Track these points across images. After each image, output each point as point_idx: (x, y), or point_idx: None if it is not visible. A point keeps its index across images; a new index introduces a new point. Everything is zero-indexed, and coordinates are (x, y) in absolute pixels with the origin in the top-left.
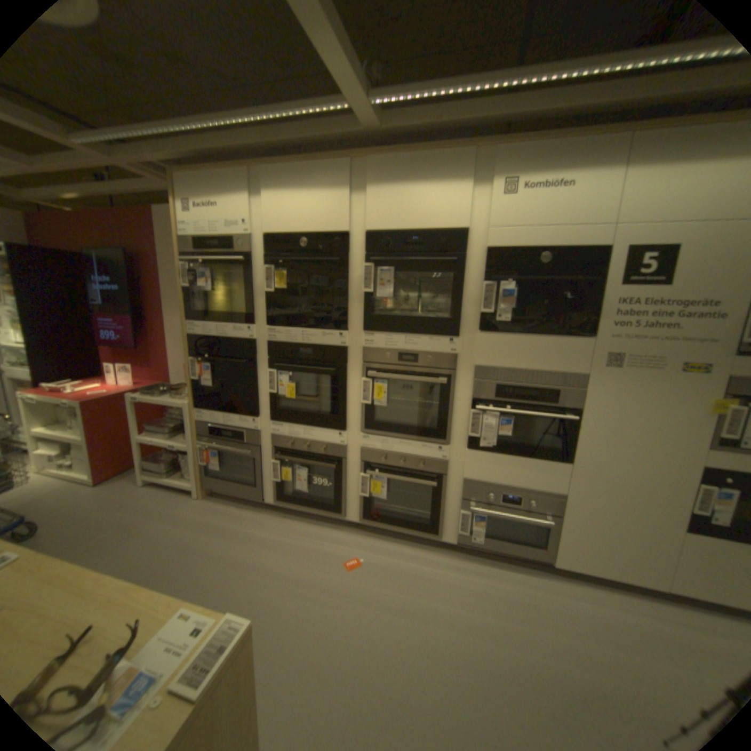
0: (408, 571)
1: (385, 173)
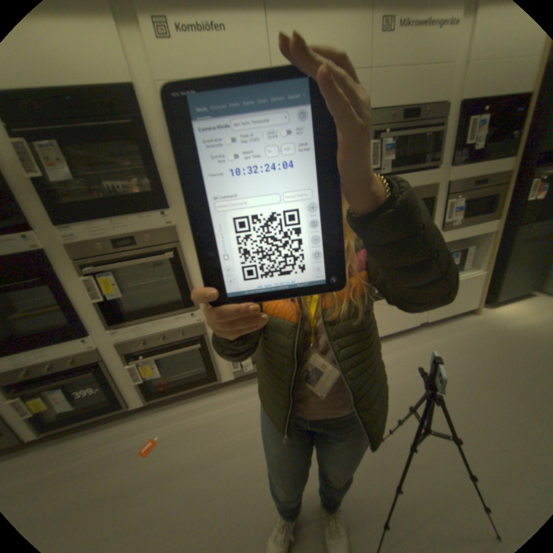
0: (200, 422)
1: None
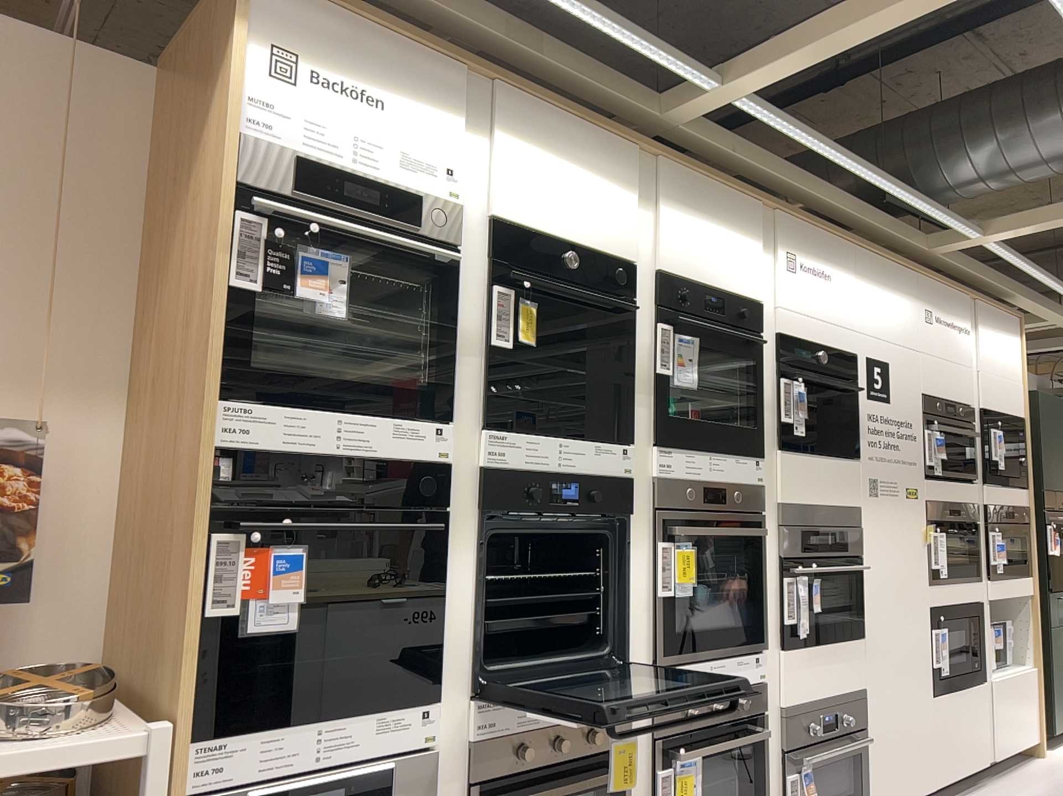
0: None
1: (677, 195)
